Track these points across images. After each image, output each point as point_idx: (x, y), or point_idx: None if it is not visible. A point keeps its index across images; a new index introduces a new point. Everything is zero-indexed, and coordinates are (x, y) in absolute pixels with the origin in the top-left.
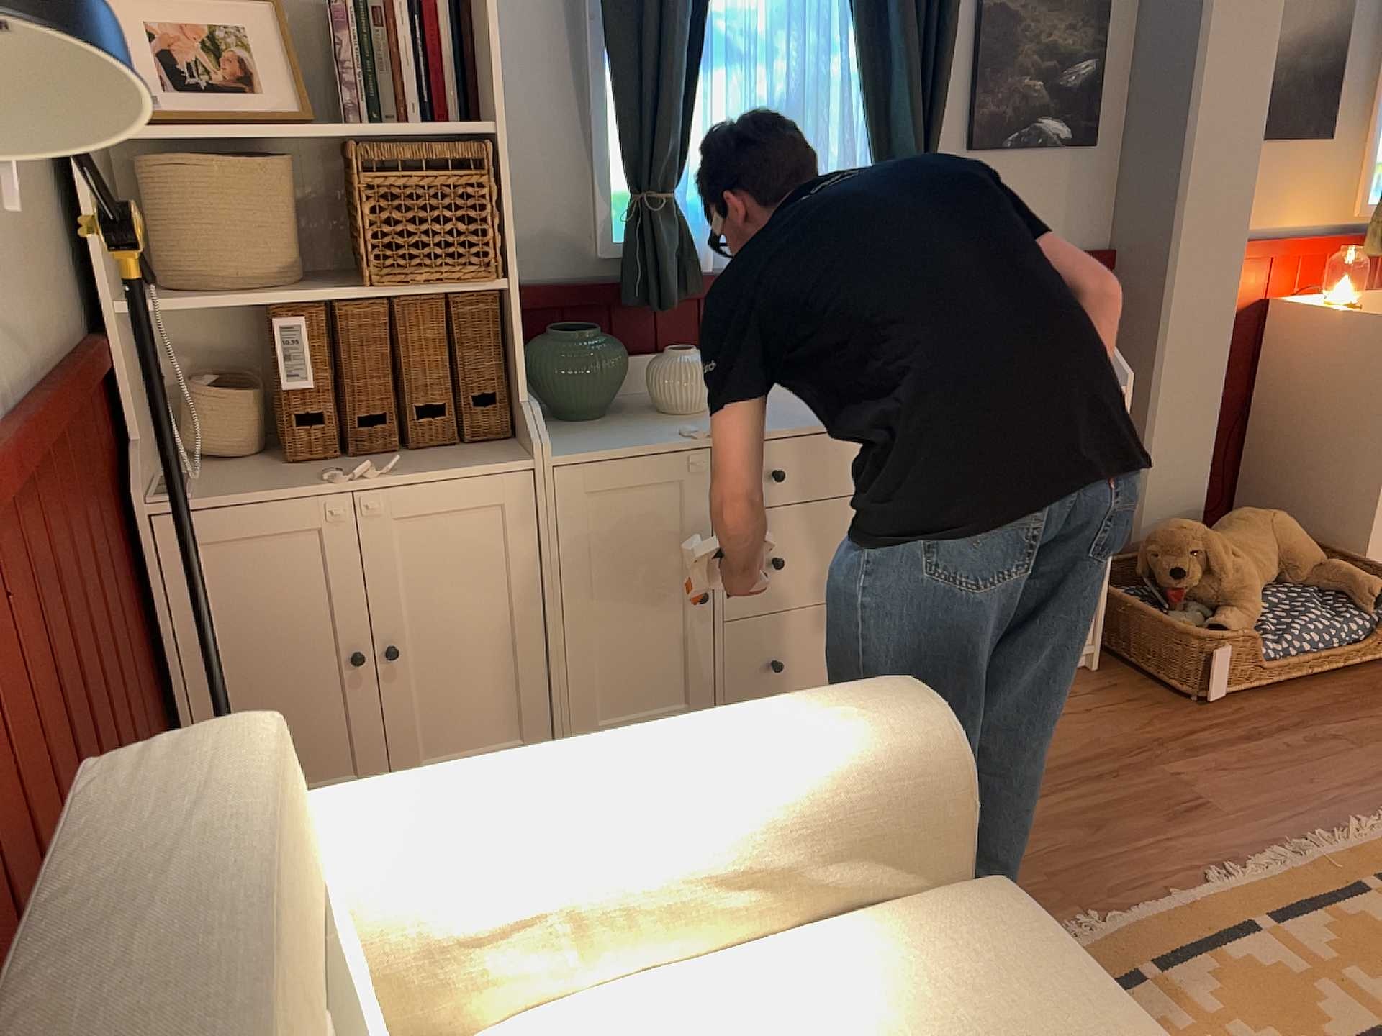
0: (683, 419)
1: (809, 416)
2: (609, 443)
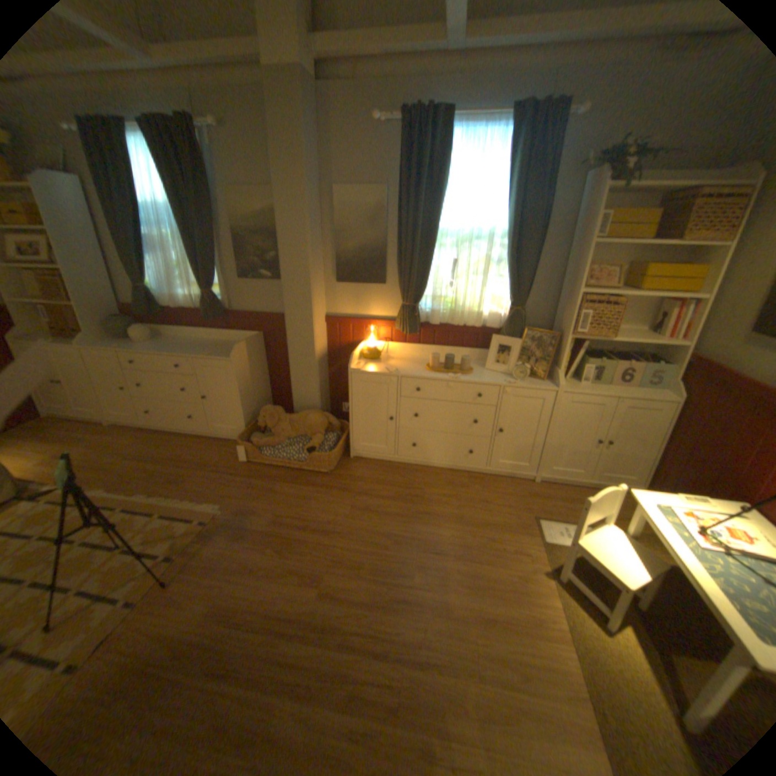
0: (128, 345)
1: (146, 350)
2: (96, 347)
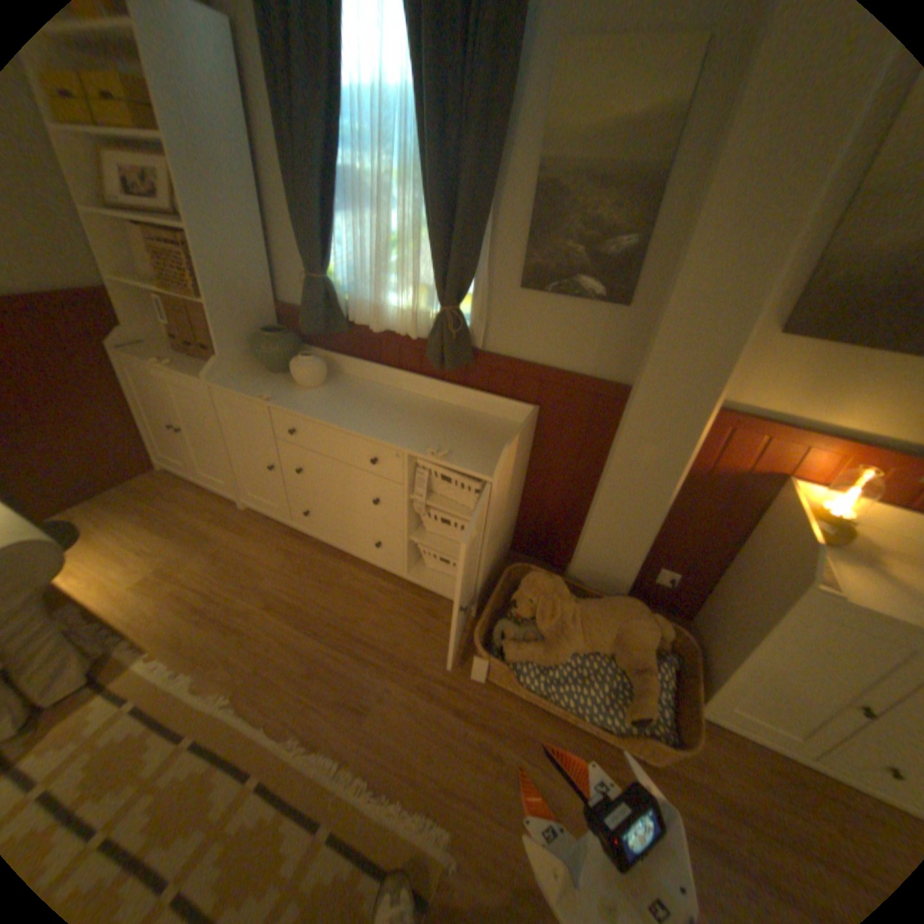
0: (291, 388)
1: (322, 410)
2: (238, 386)
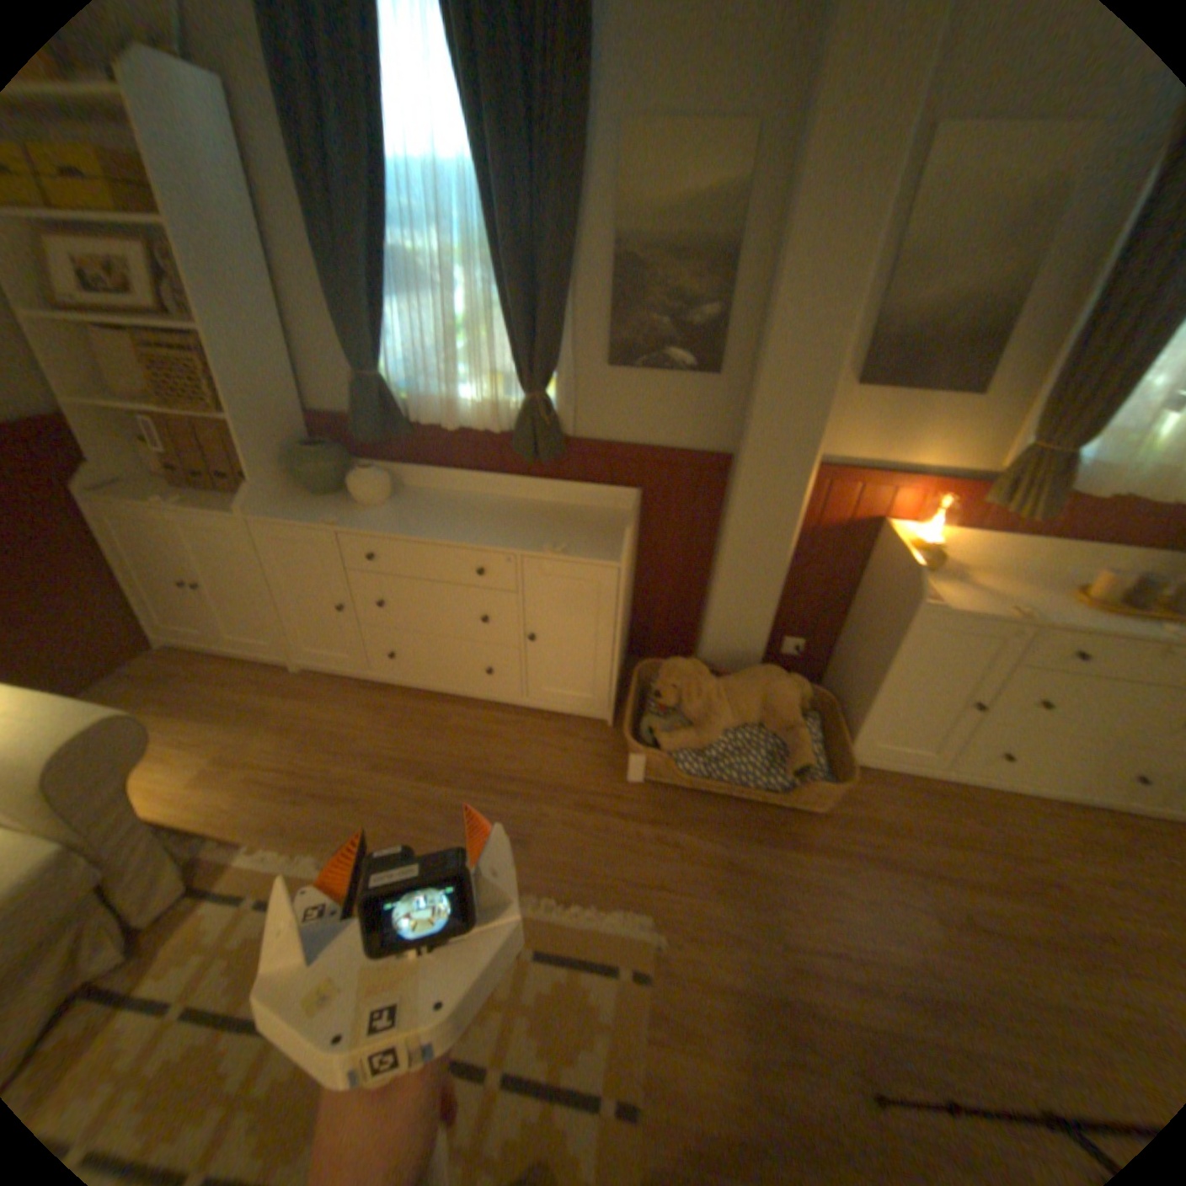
0: (354, 509)
1: (406, 527)
2: (287, 515)
